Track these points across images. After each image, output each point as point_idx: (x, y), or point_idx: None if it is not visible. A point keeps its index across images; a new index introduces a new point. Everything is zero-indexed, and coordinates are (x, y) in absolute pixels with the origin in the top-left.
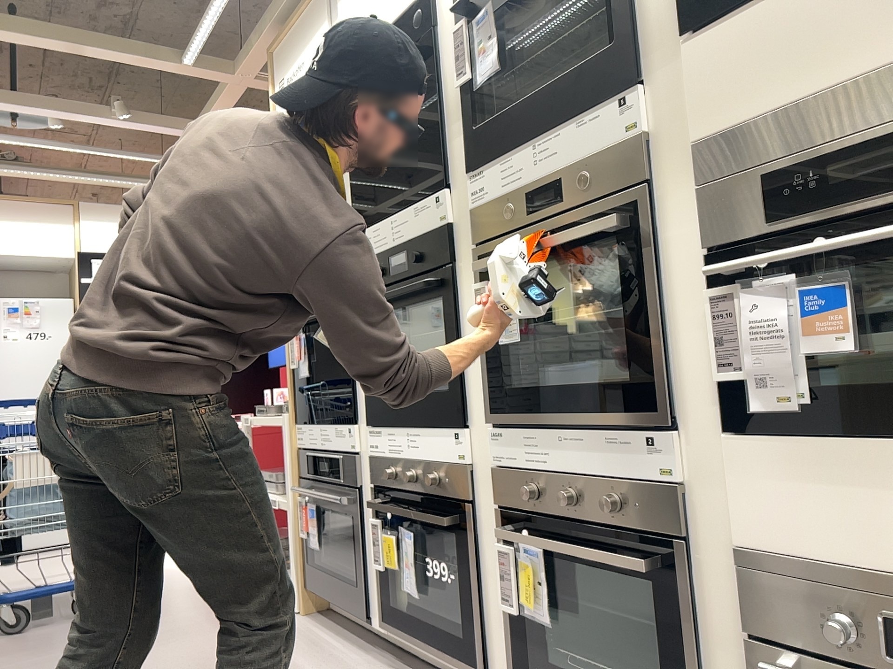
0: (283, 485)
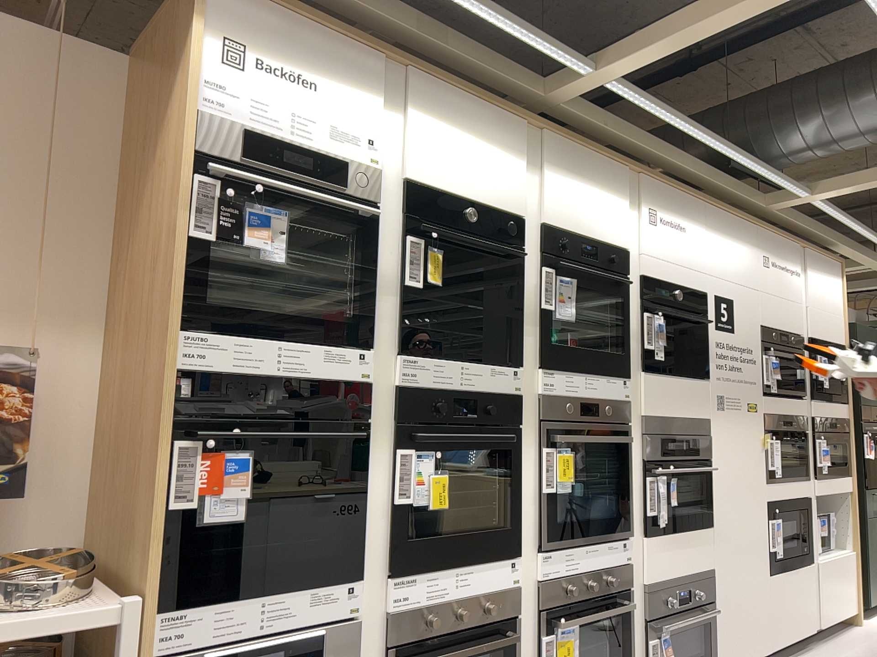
0: None
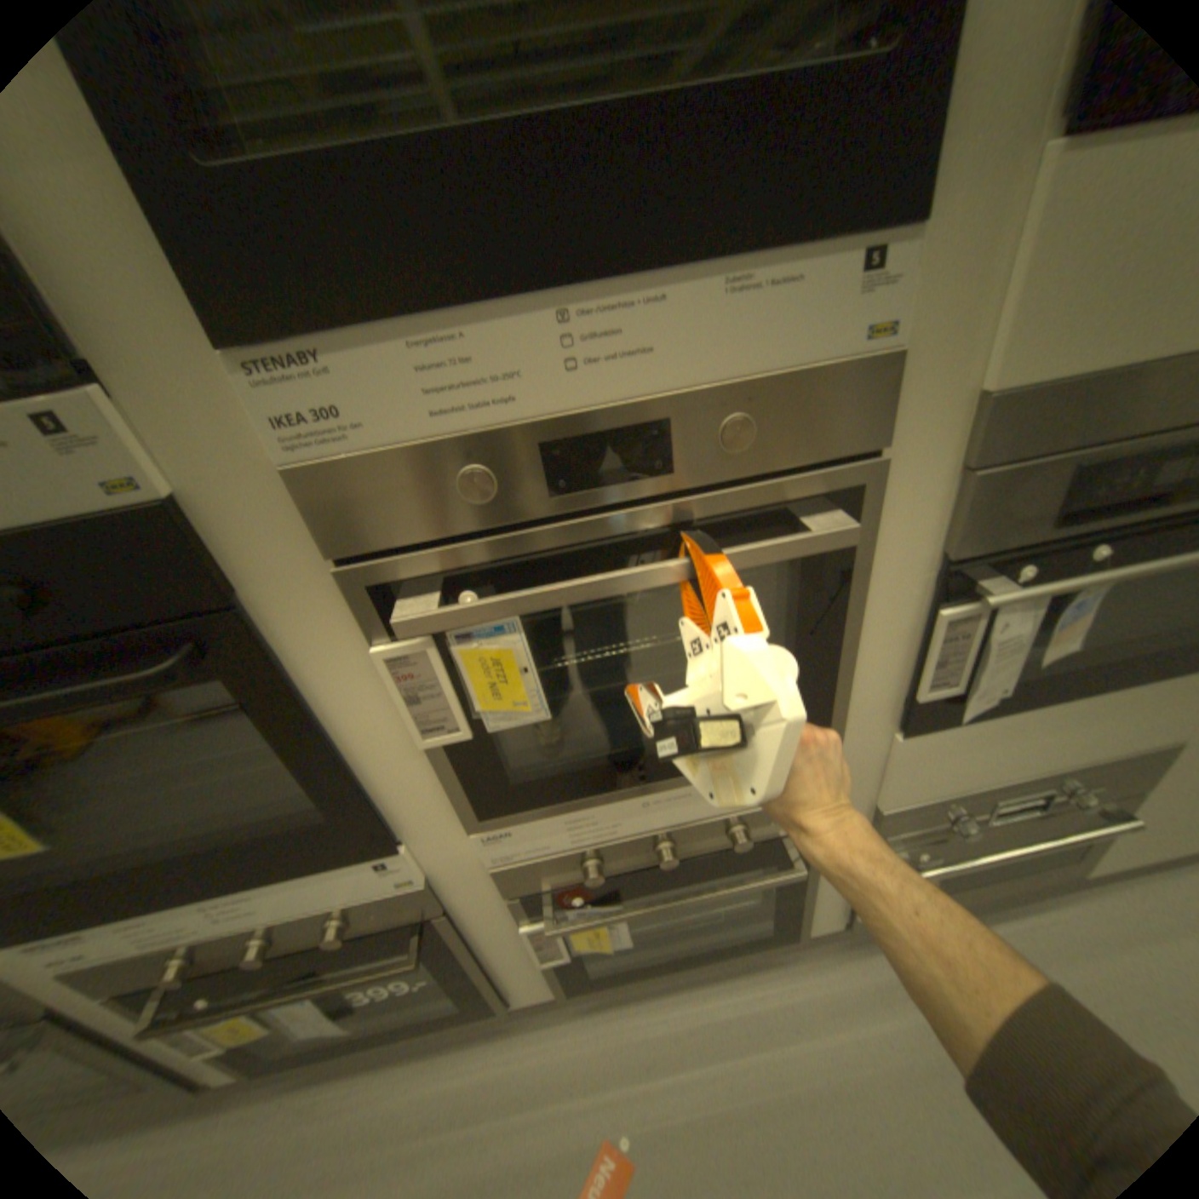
0: None
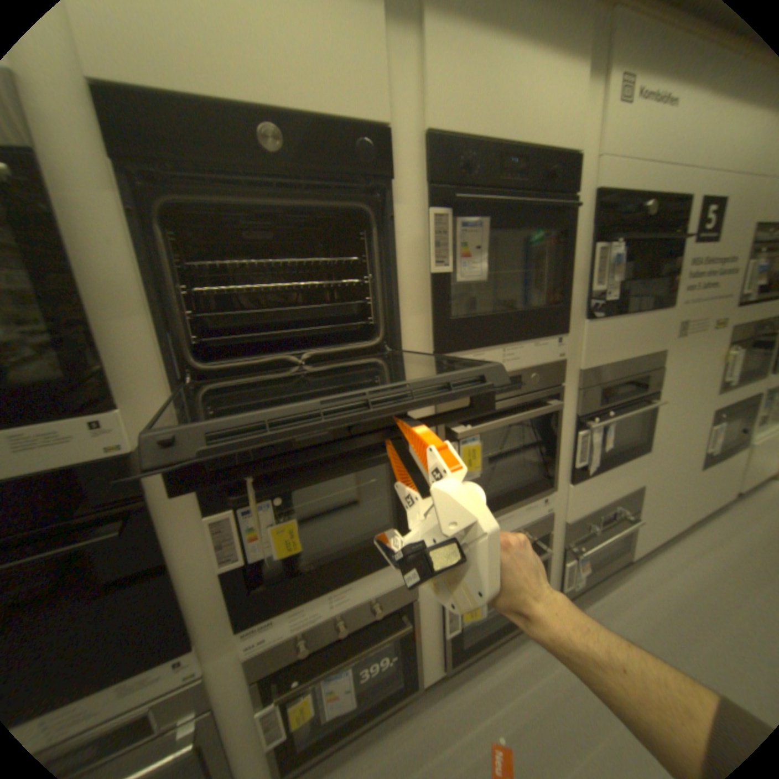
0: None
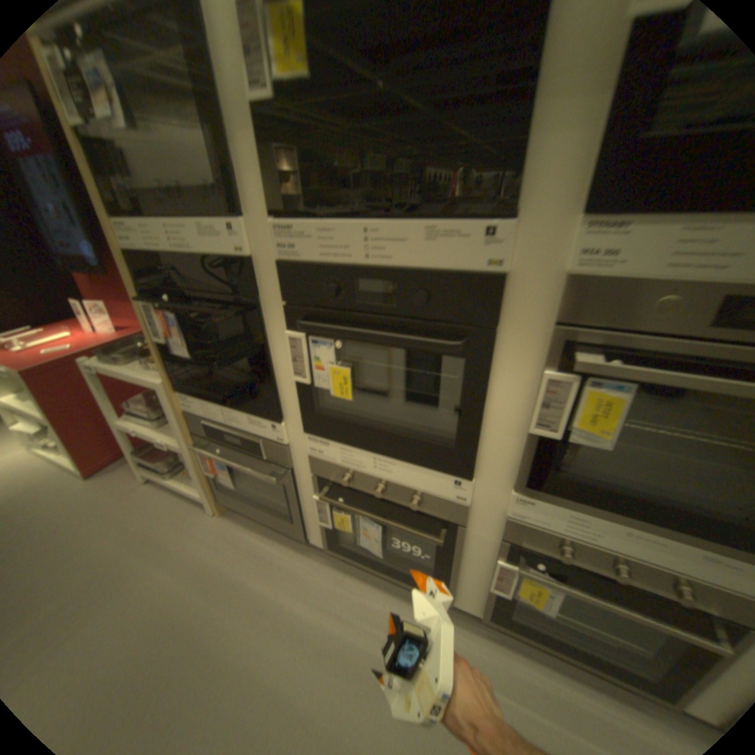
0: (159, 420)
